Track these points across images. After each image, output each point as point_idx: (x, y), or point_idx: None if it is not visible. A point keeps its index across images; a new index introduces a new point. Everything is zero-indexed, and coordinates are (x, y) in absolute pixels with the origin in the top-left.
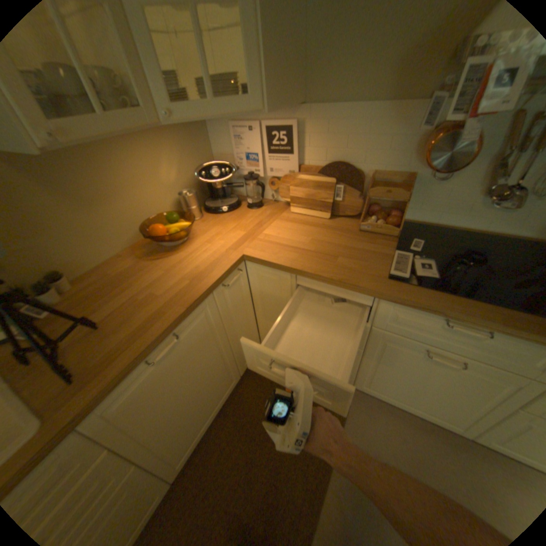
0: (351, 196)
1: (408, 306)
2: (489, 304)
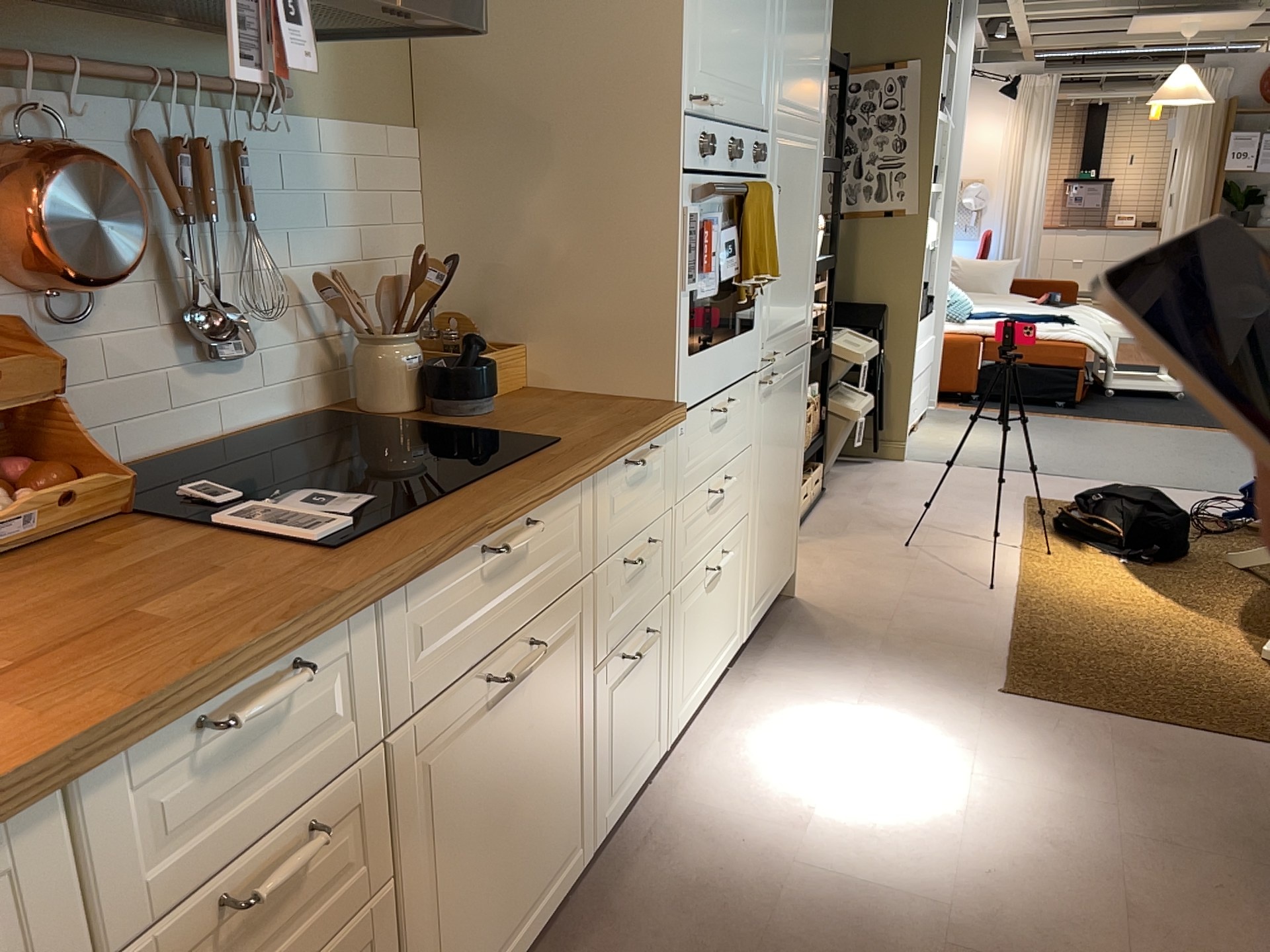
0: None
1: (430, 569)
2: (476, 482)
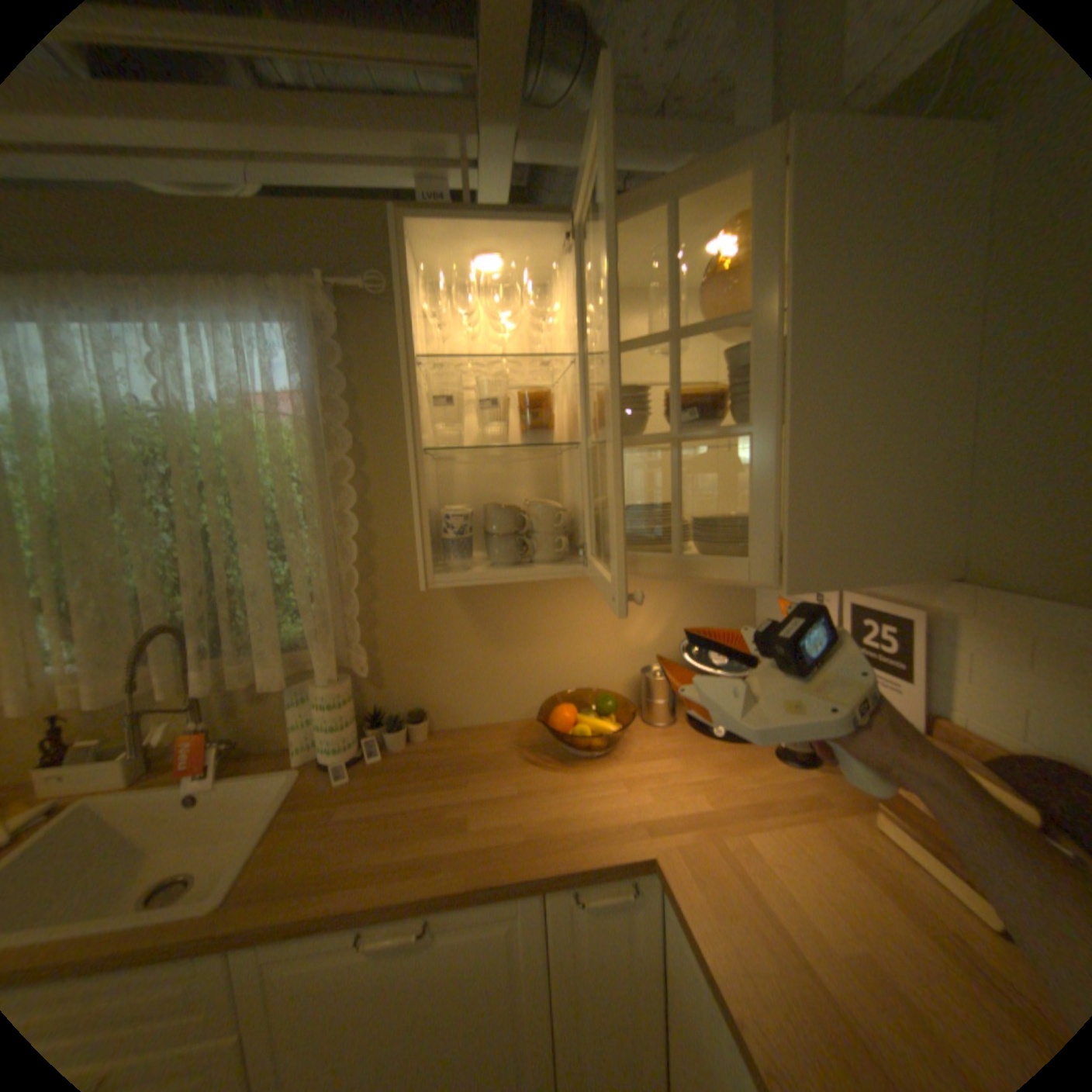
0: None
1: None
2: None
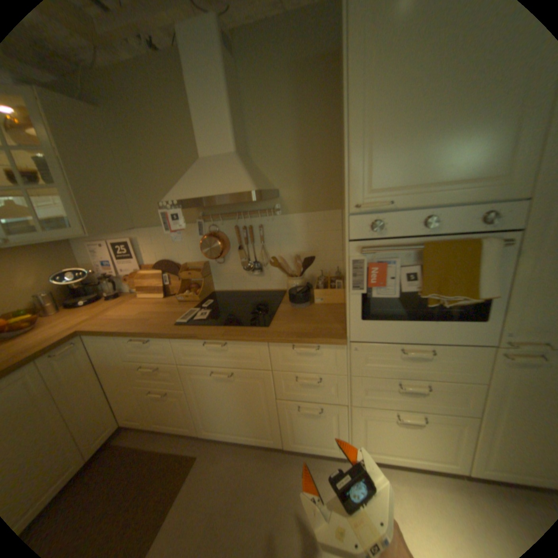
0: (174, 280)
1: (180, 339)
2: (223, 326)
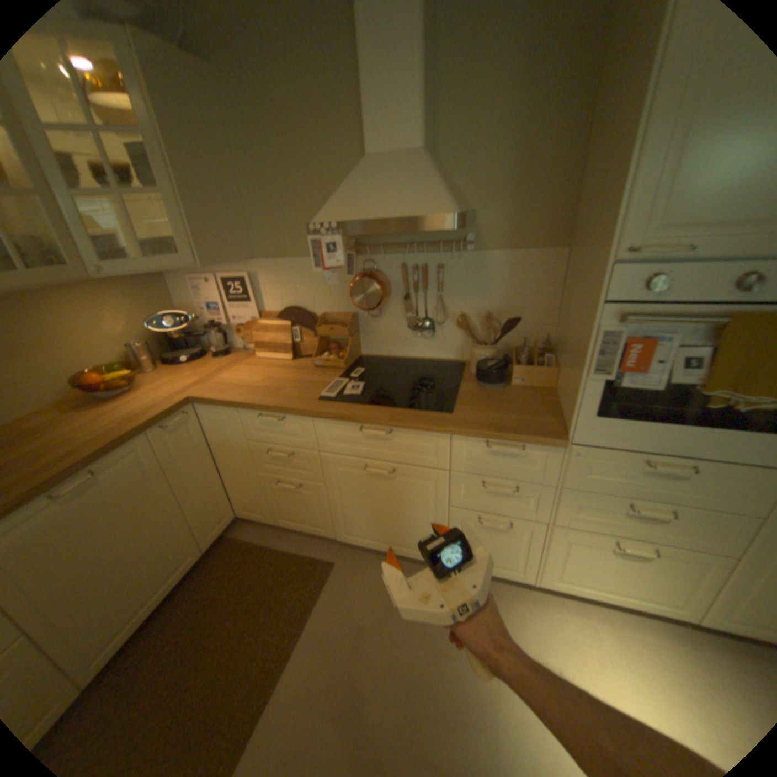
0: (308, 336)
1: (329, 419)
2: (387, 407)
